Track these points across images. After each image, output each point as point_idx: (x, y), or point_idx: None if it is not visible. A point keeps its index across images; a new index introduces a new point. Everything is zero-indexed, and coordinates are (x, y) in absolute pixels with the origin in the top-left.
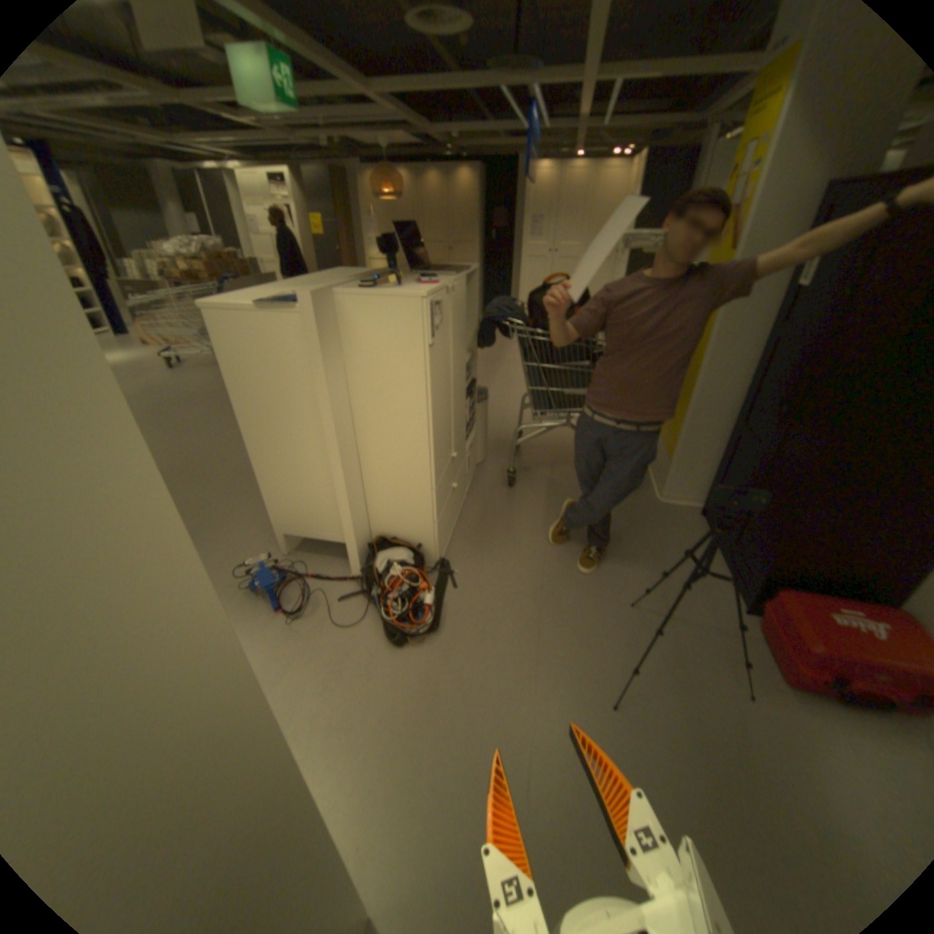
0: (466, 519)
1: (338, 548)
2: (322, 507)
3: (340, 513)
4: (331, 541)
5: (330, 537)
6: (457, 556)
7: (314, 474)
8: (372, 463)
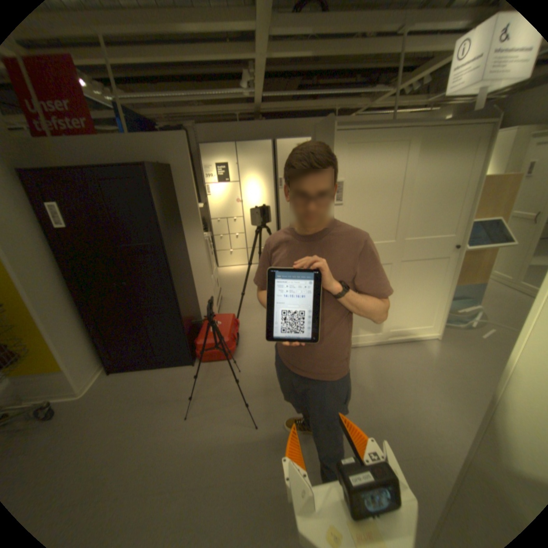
0: None
1: None
2: None
3: None
4: None
5: None
6: None
7: None
8: None
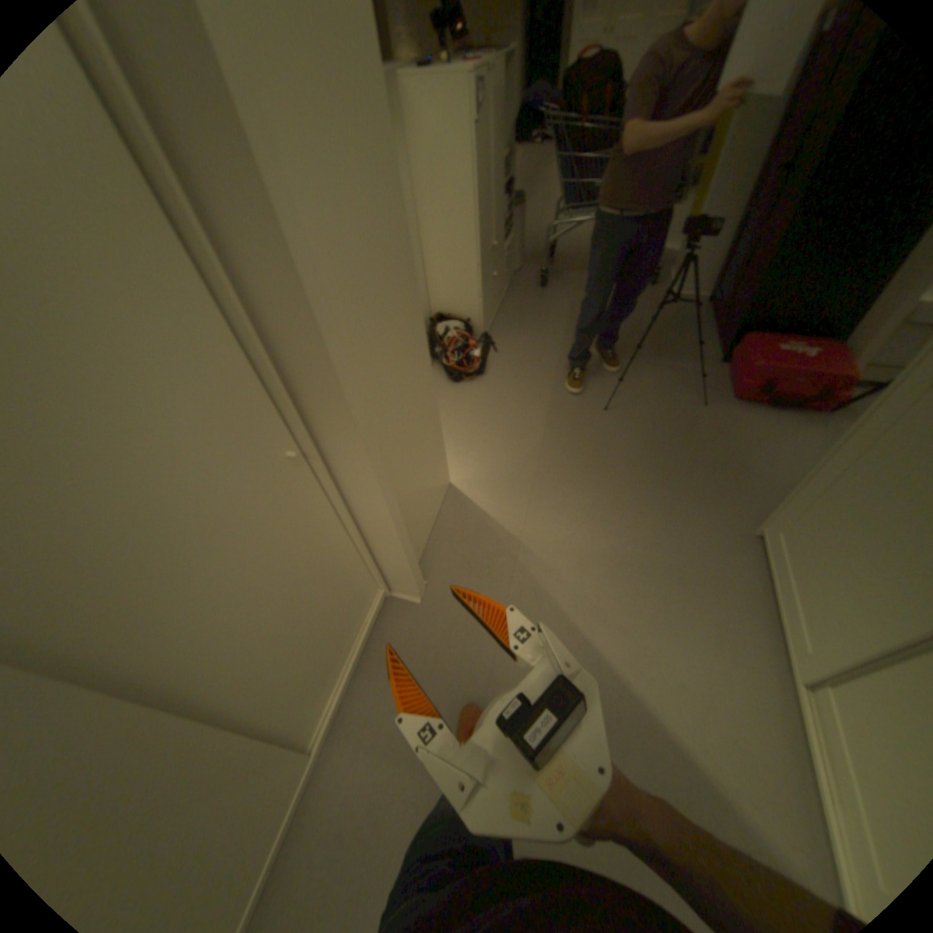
0: (507, 312)
1: None
2: None
3: None
4: None
5: None
6: (499, 335)
7: None
8: (434, 245)
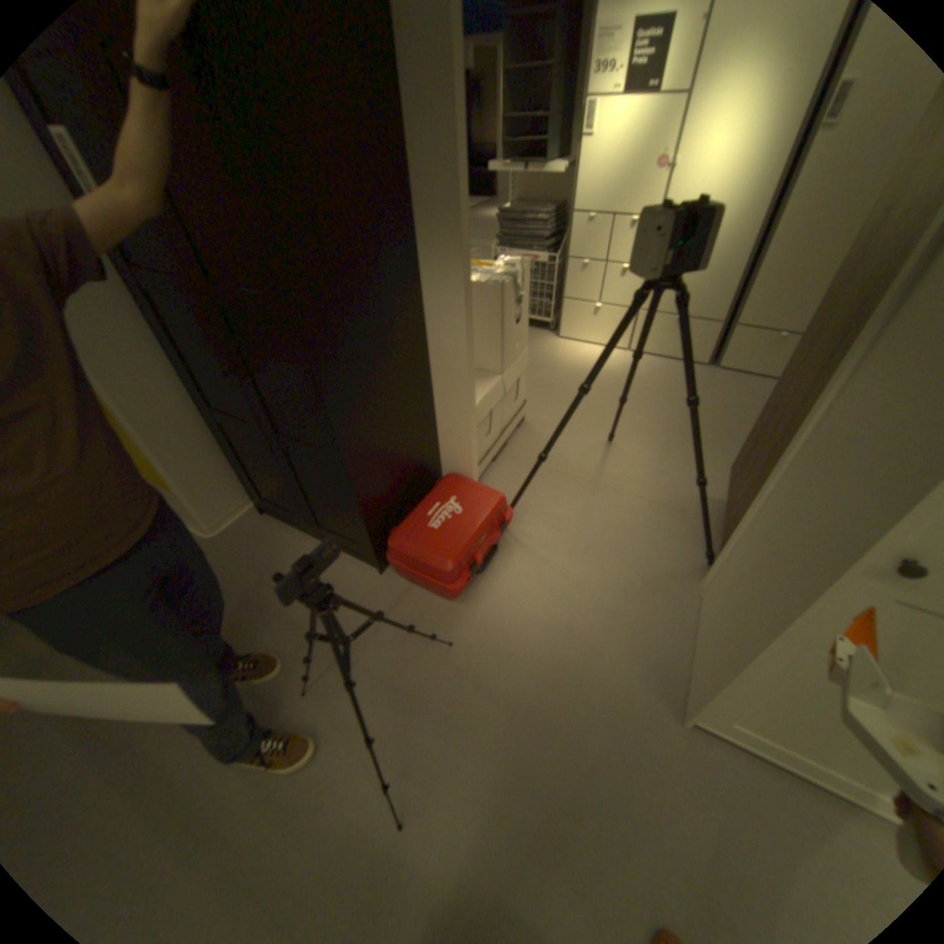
0: None
1: None
2: None
3: None
4: None
5: None
6: None
7: None
8: None
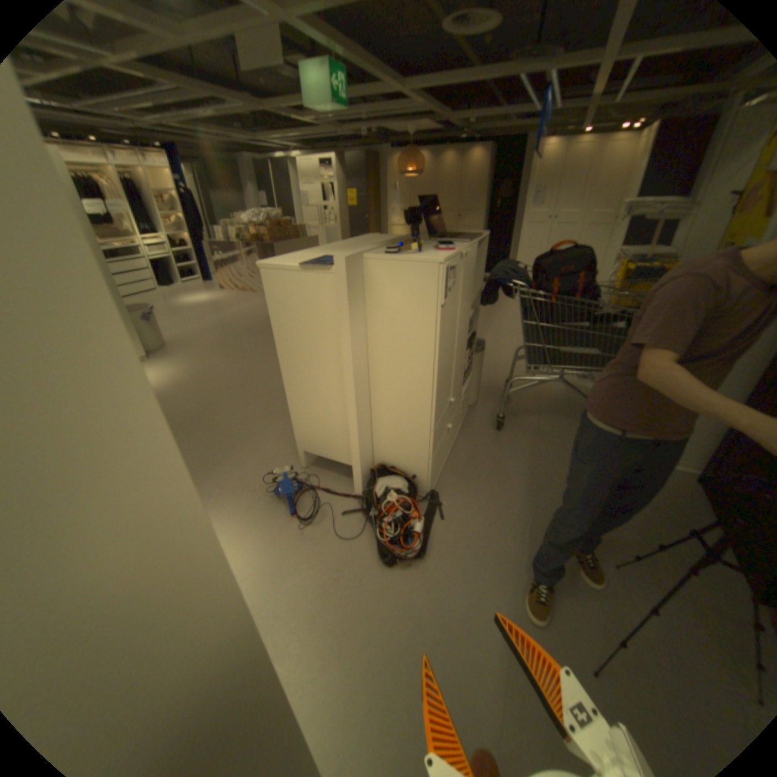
0: (456, 456)
1: (345, 468)
2: (336, 434)
3: (350, 442)
4: (340, 463)
5: (340, 460)
6: (445, 490)
7: (333, 406)
8: (381, 402)
